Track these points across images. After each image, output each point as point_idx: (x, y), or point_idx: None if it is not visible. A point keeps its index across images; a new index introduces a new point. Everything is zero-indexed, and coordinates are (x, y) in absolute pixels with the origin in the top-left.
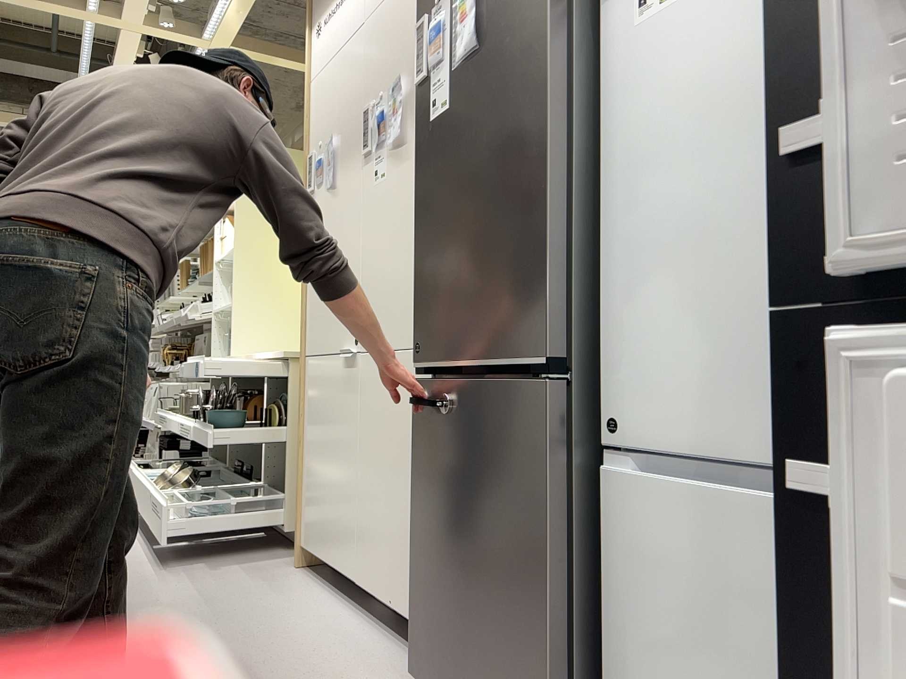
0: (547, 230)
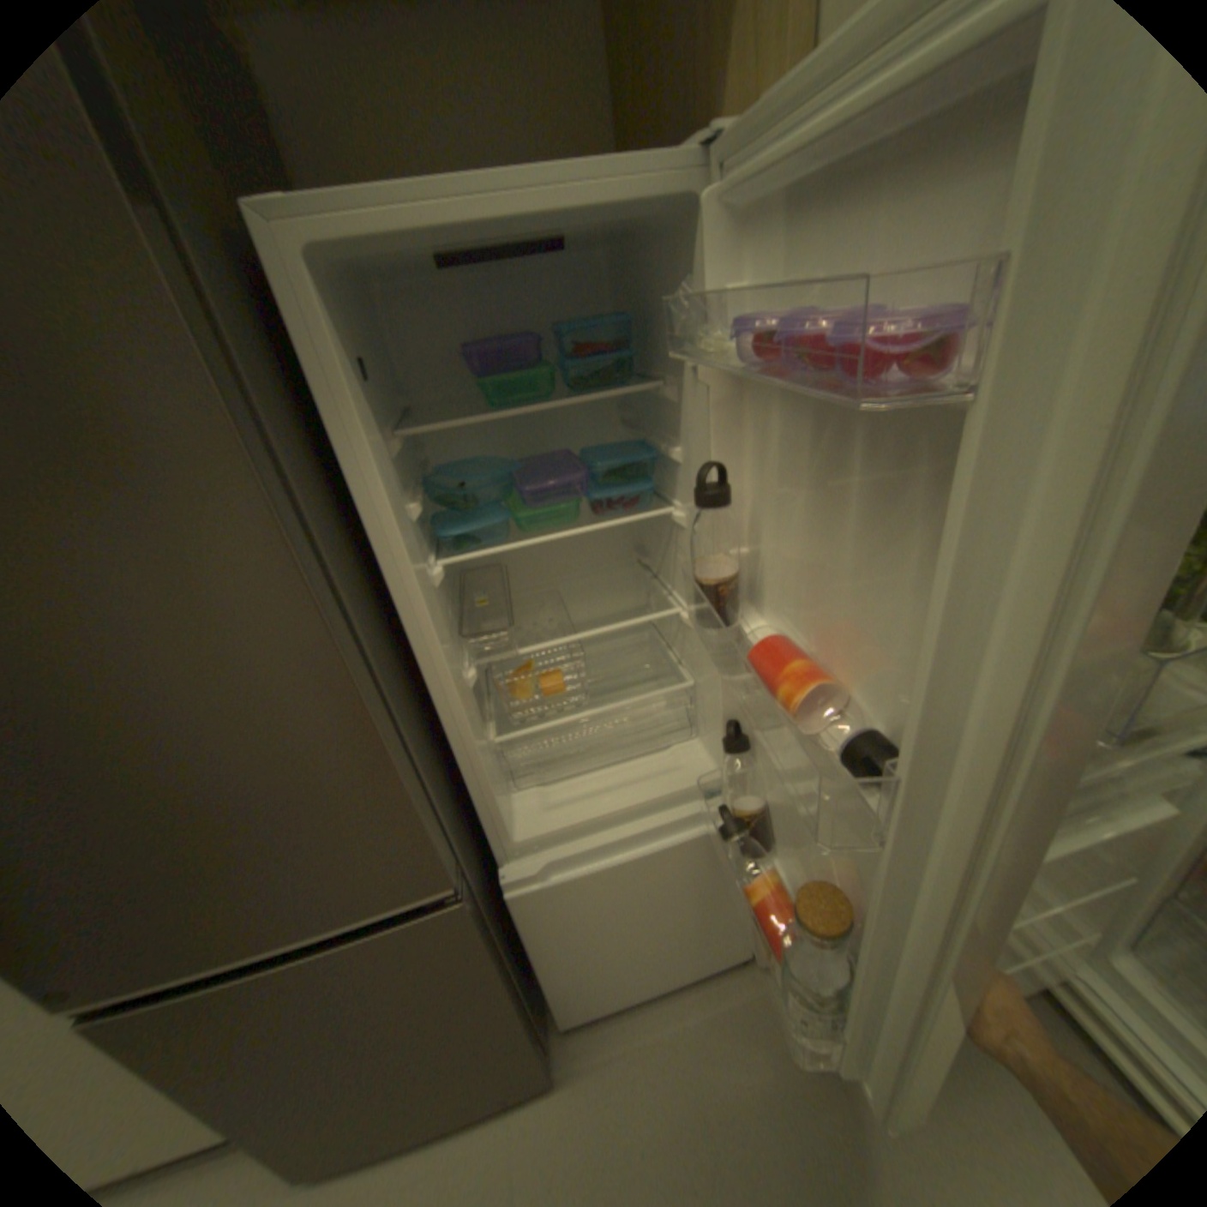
0: (389, 780)
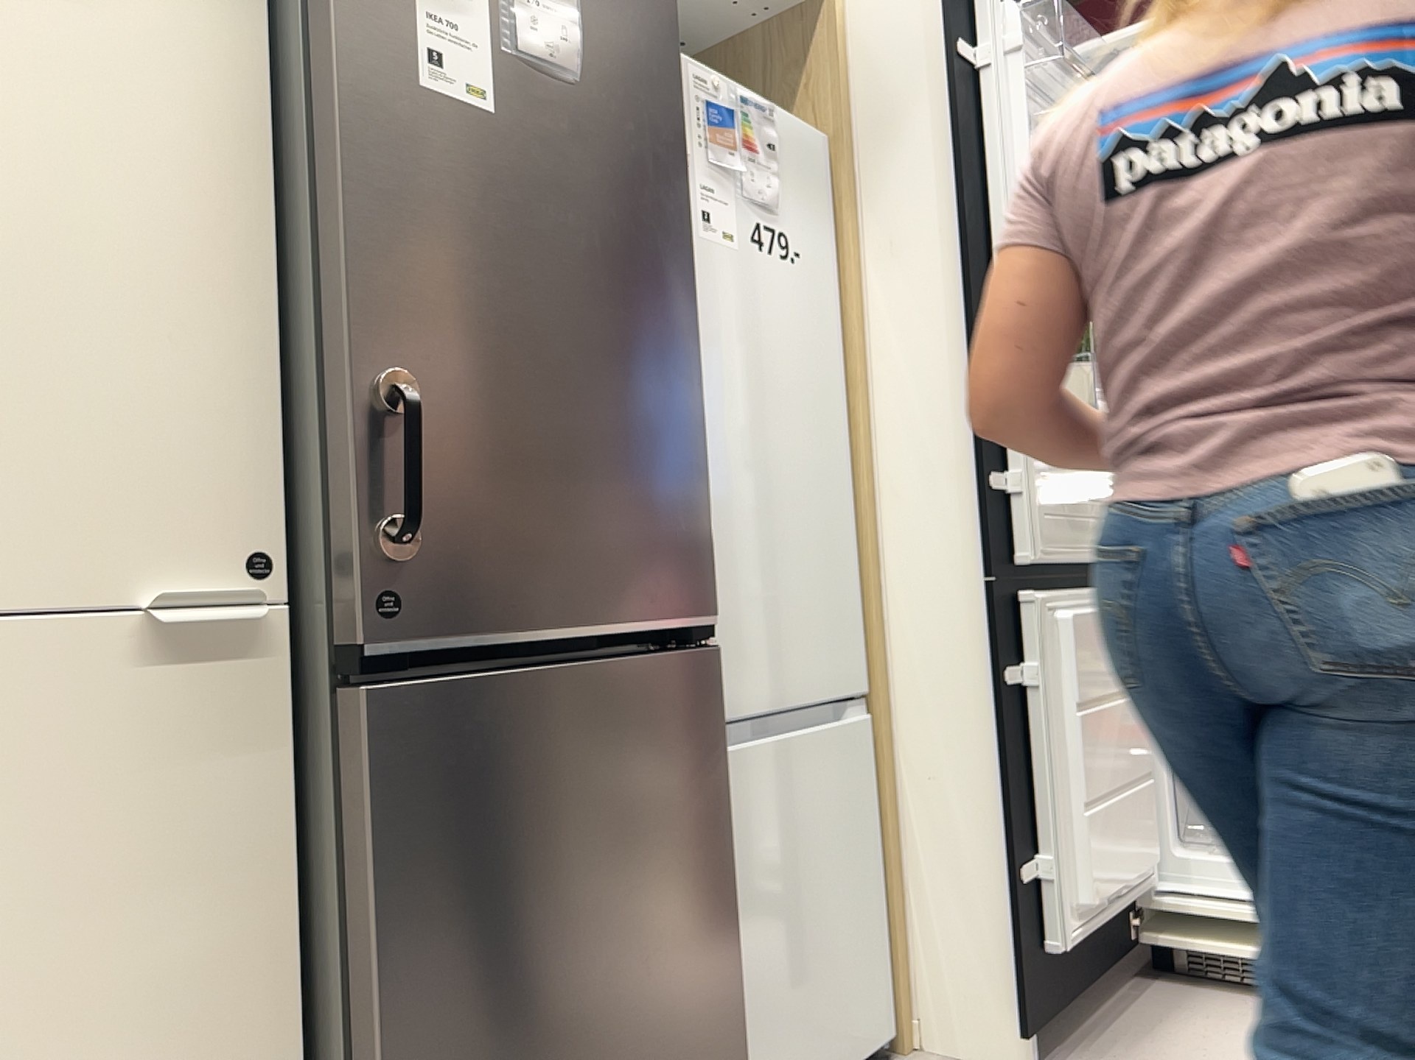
0: (702, 442)
